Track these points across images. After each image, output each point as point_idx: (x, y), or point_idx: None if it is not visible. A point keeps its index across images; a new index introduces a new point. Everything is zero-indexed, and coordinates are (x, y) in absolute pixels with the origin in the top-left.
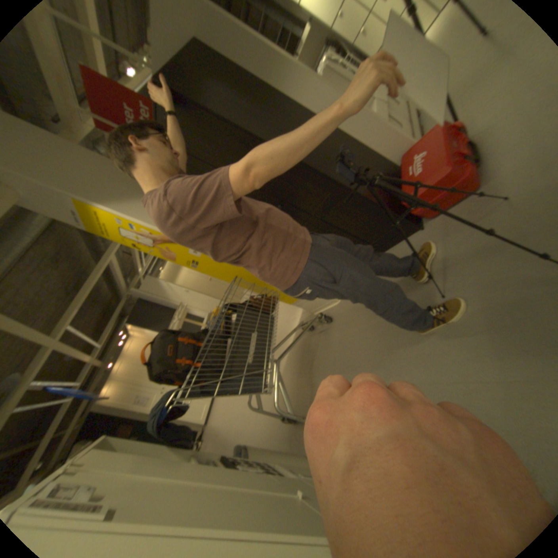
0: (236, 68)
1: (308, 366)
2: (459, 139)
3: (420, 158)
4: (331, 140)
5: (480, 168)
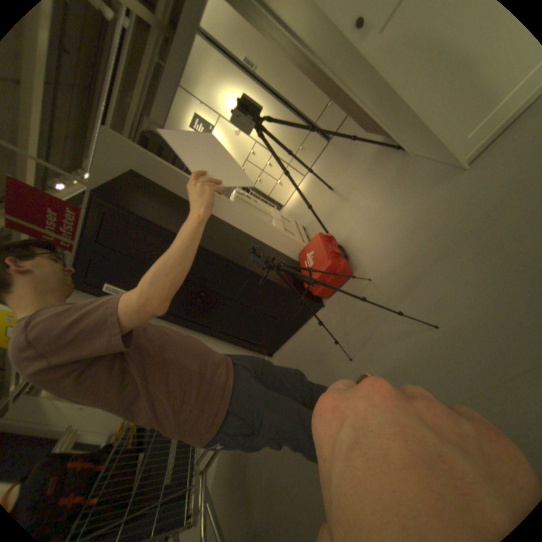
0: (166, 192)
1: (240, 477)
2: (332, 244)
3: (310, 256)
4: (244, 243)
5: (349, 262)
